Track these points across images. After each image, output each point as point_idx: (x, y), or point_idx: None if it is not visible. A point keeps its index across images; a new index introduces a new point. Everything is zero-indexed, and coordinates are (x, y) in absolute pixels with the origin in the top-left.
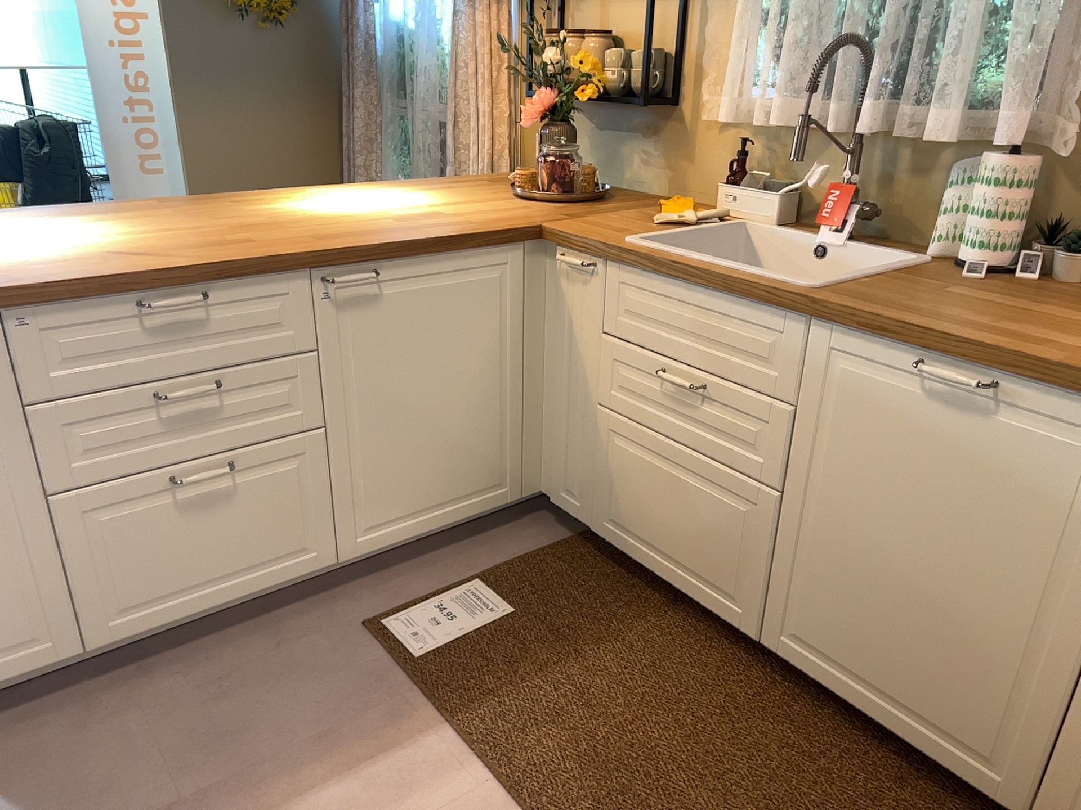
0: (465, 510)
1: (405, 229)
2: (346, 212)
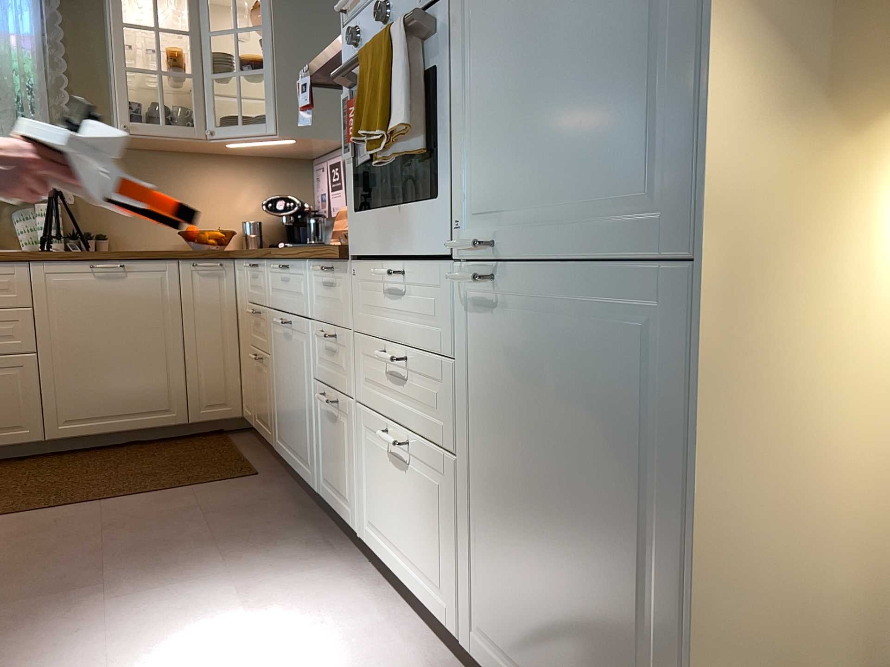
0: None
1: None
2: None
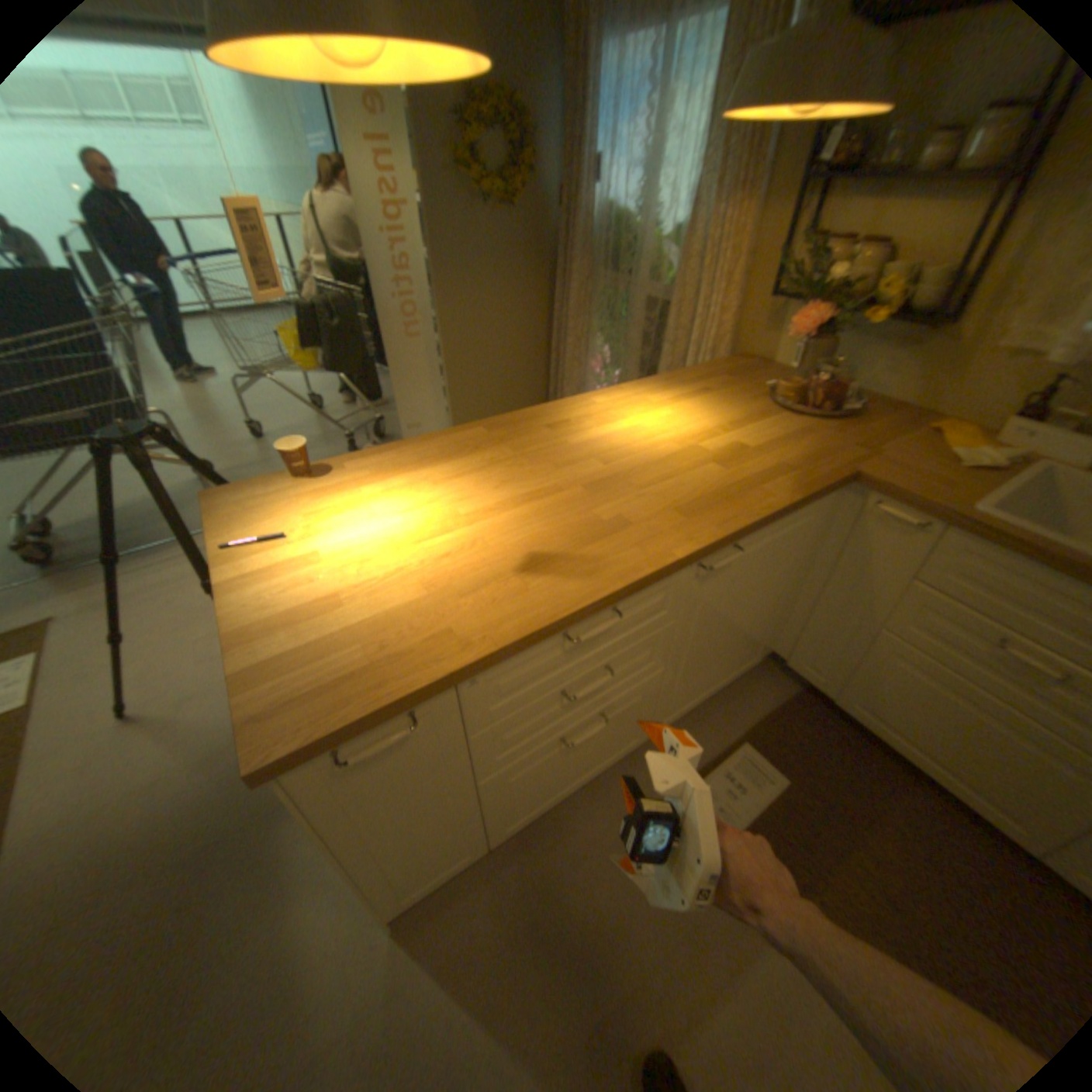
0: (729, 681)
1: (745, 486)
2: (658, 445)
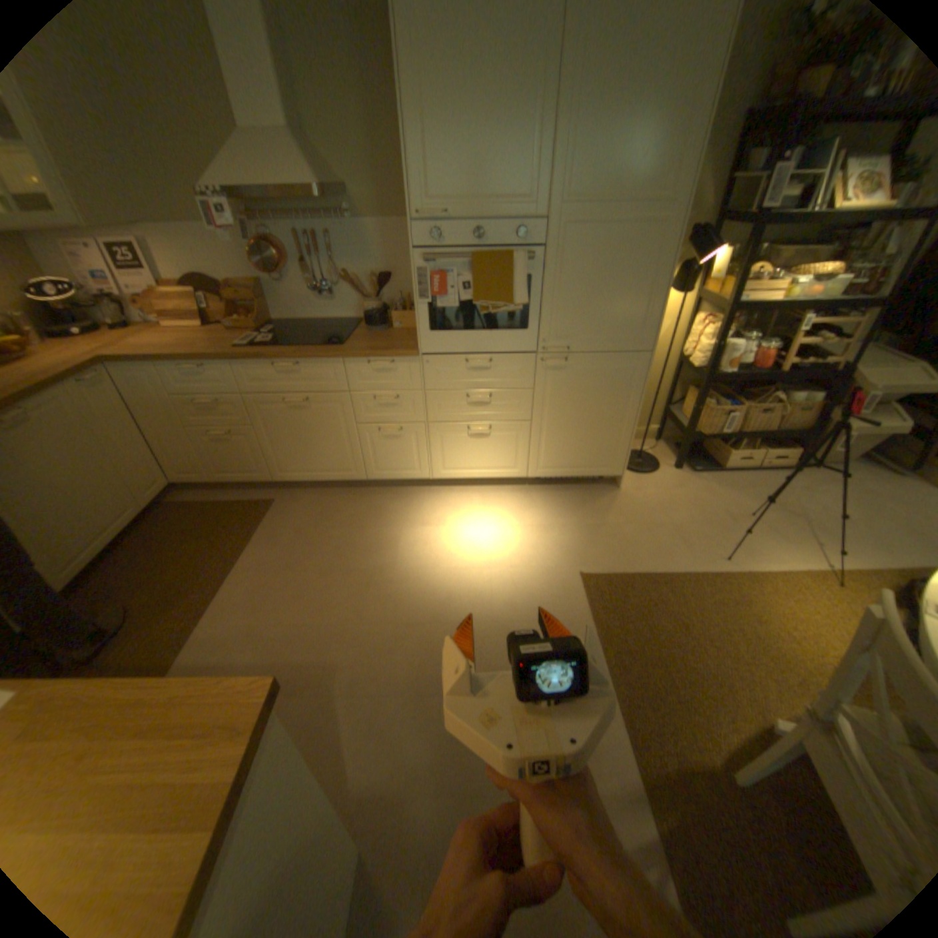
0: None
1: None
2: None
